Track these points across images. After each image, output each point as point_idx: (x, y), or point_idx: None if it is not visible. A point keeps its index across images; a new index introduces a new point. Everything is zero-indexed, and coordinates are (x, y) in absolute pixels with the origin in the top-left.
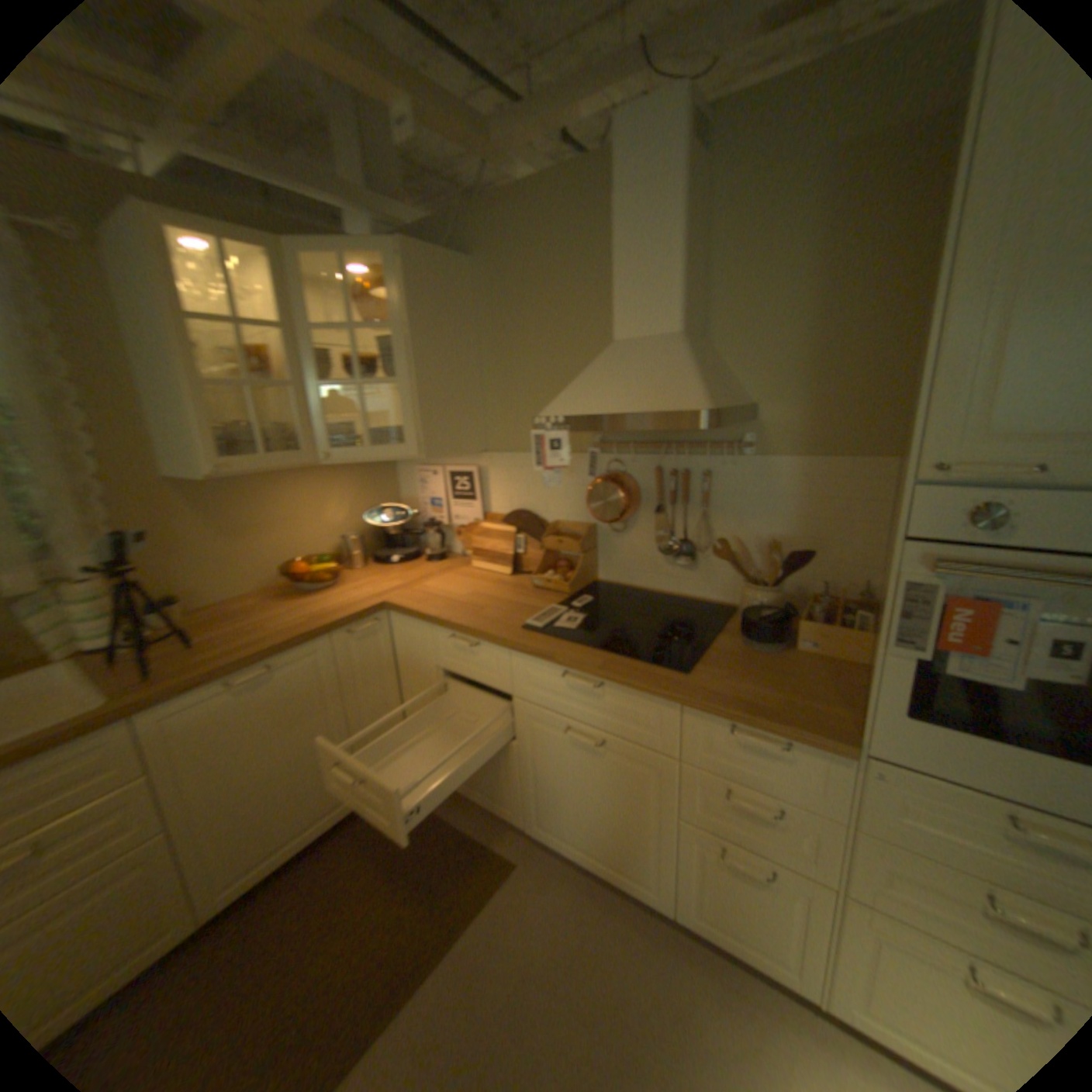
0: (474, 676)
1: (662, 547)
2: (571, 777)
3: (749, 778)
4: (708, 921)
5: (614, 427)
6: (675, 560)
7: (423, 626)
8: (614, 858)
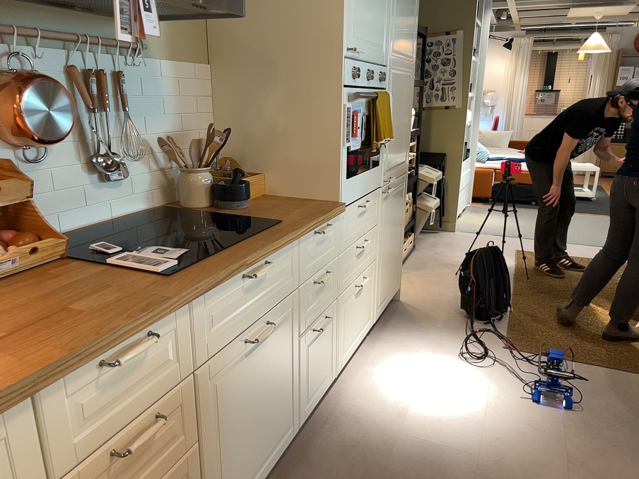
0: (144, 399)
1: (89, 170)
2: (248, 395)
3: (318, 263)
4: (308, 397)
5: (4, 6)
6: (108, 180)
7: (22, 410)
8: (273, 433)
